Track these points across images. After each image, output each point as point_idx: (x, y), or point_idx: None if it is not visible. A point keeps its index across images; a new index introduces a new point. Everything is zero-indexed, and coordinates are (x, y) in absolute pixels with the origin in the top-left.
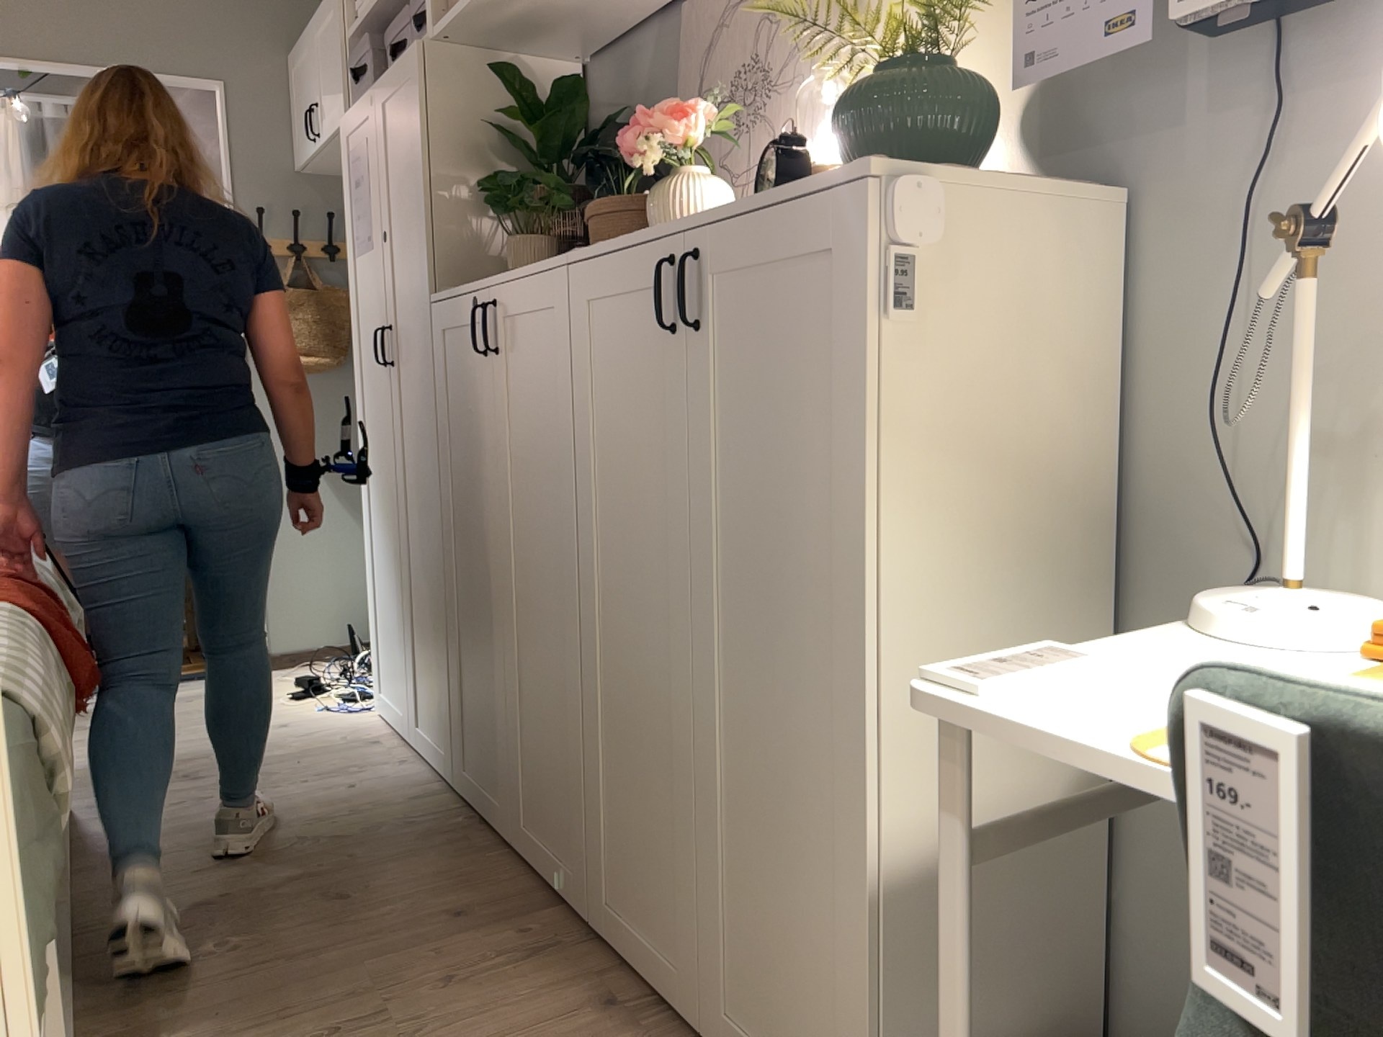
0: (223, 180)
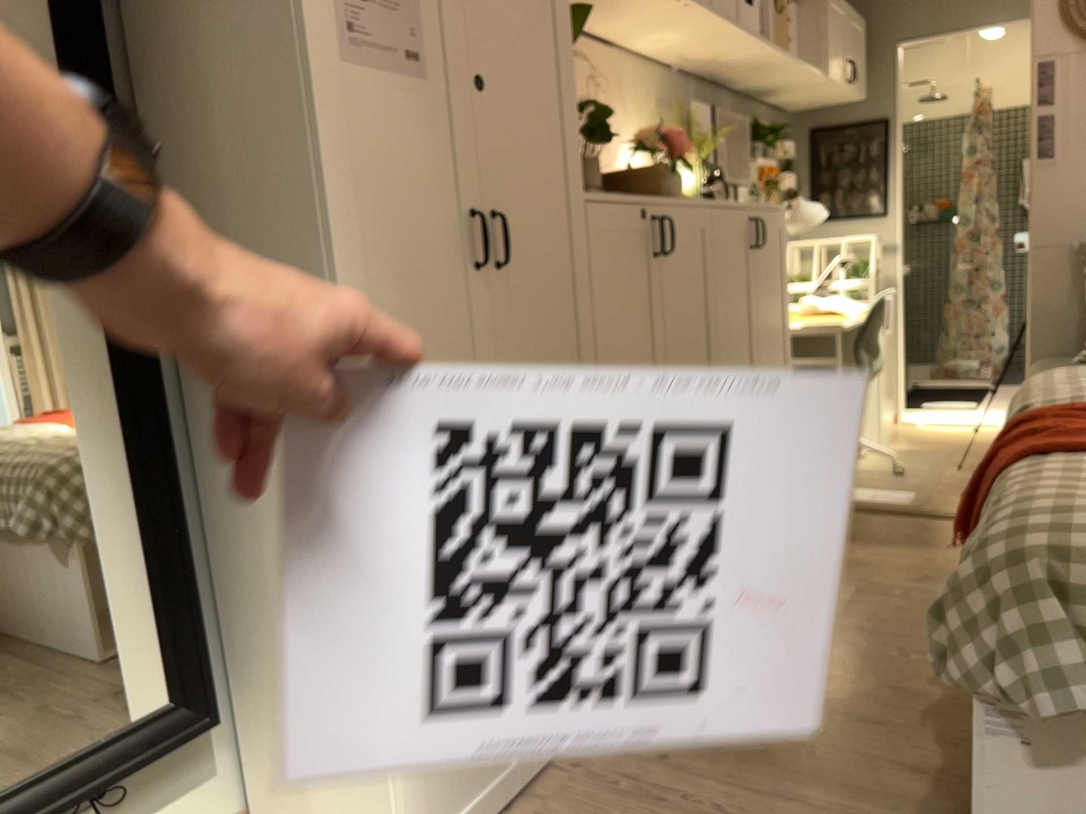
0: None
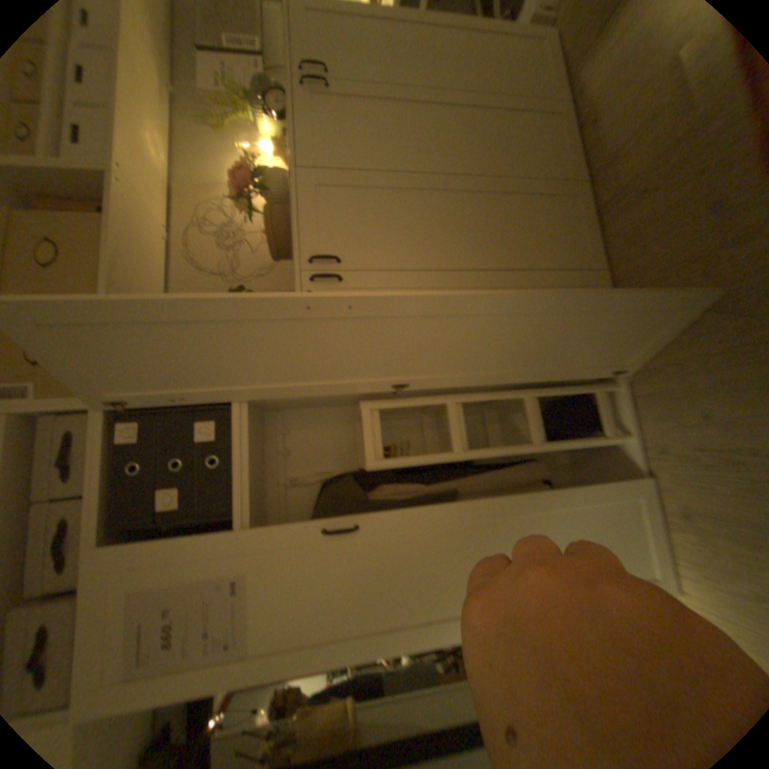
0: None
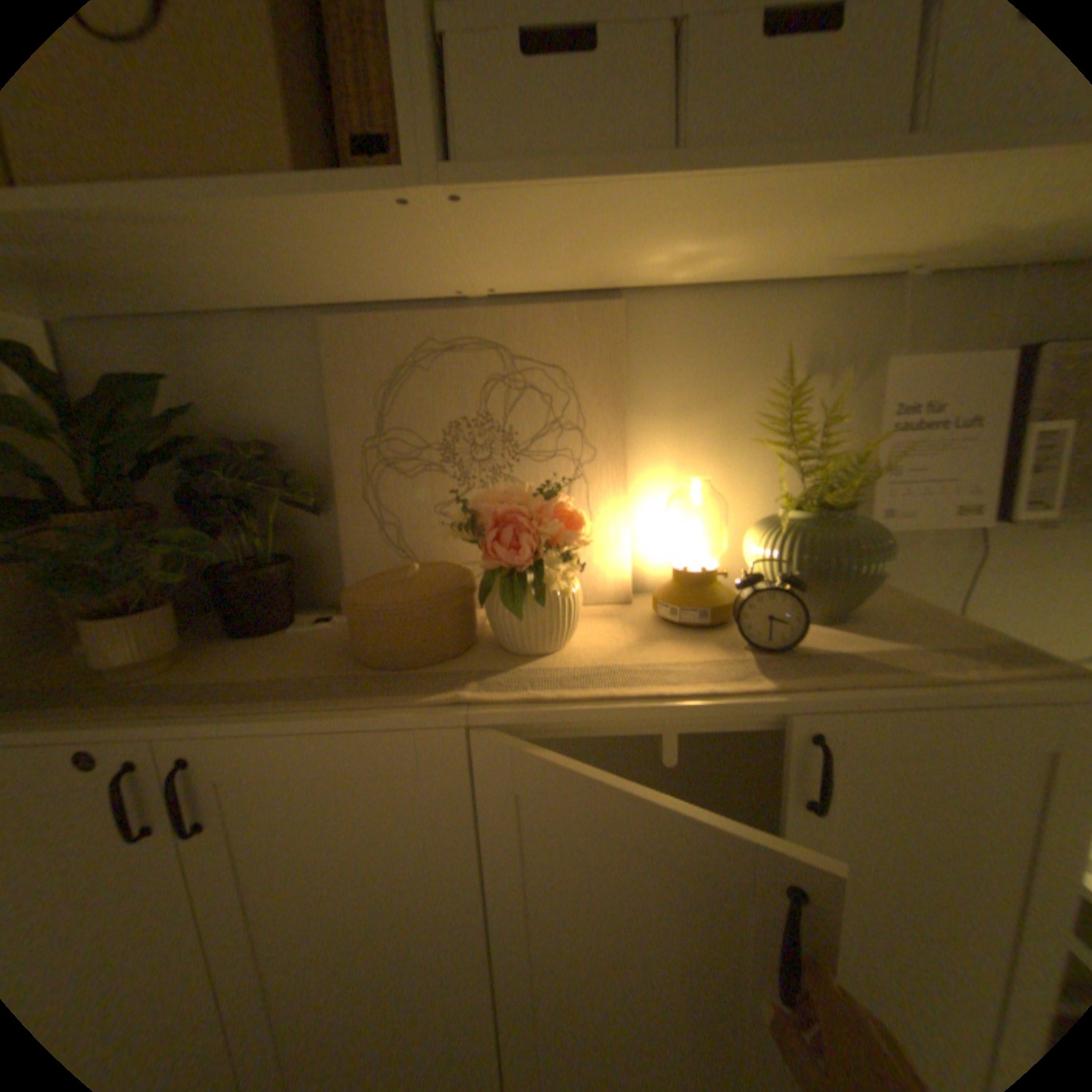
0: None
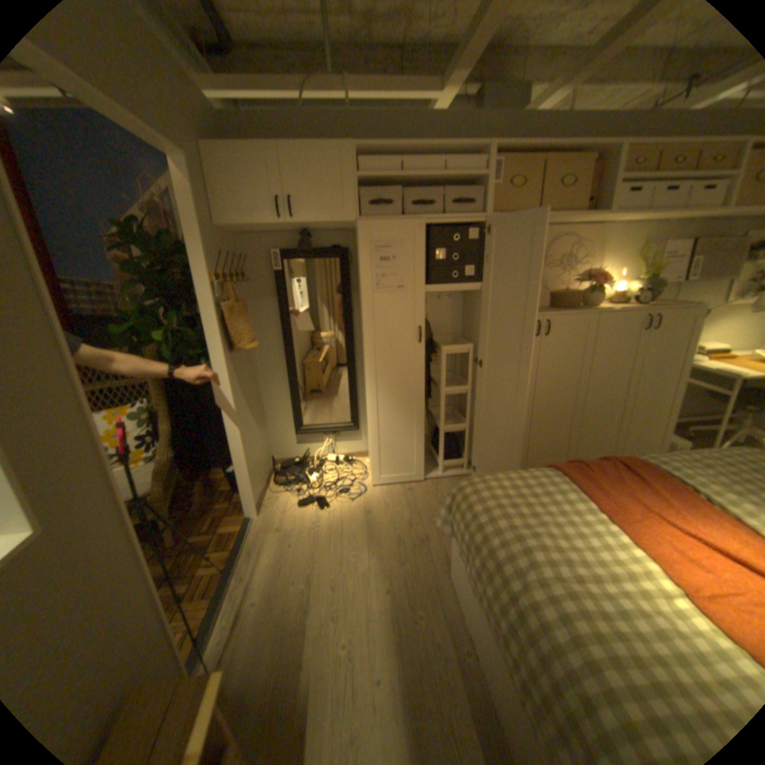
0: (183, 228)
